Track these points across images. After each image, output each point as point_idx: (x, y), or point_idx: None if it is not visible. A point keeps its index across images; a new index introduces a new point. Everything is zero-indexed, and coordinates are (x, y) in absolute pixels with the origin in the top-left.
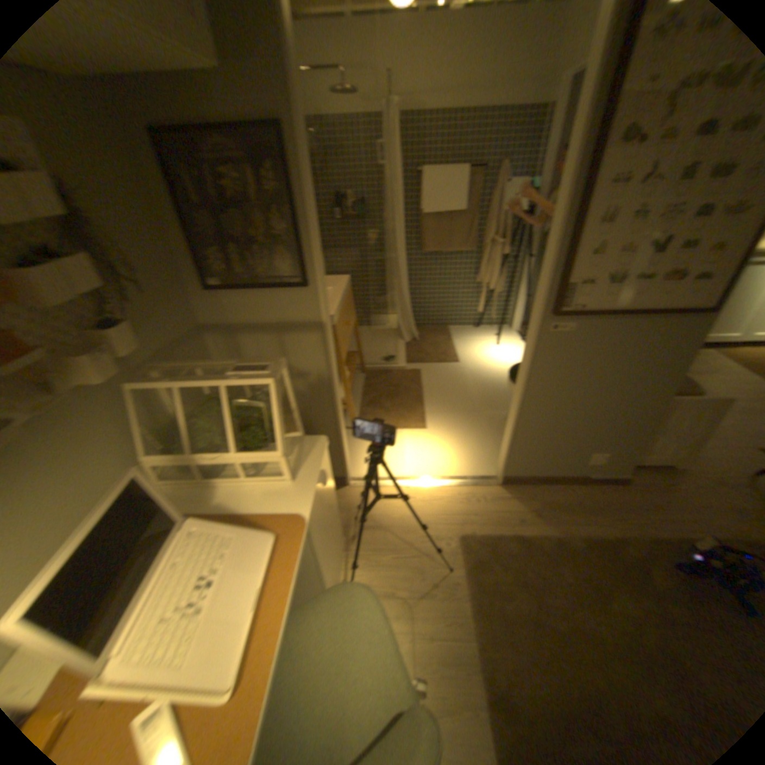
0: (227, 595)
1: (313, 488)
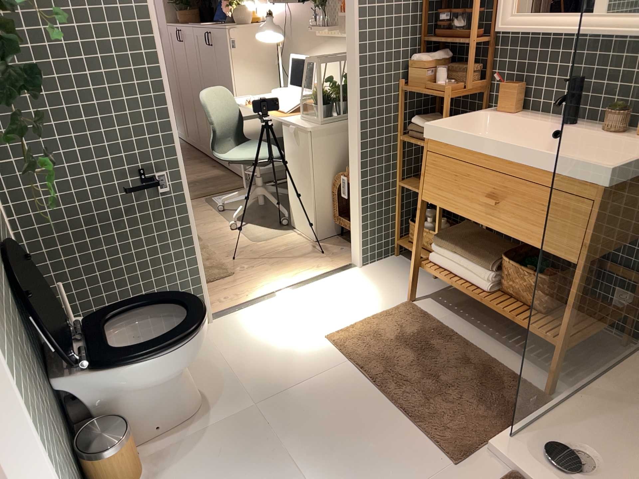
0: (280, 102)
1: (288, 120)
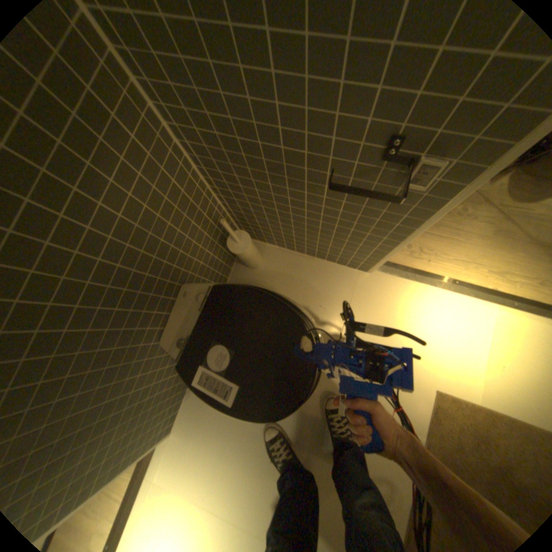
0: None
1: None
